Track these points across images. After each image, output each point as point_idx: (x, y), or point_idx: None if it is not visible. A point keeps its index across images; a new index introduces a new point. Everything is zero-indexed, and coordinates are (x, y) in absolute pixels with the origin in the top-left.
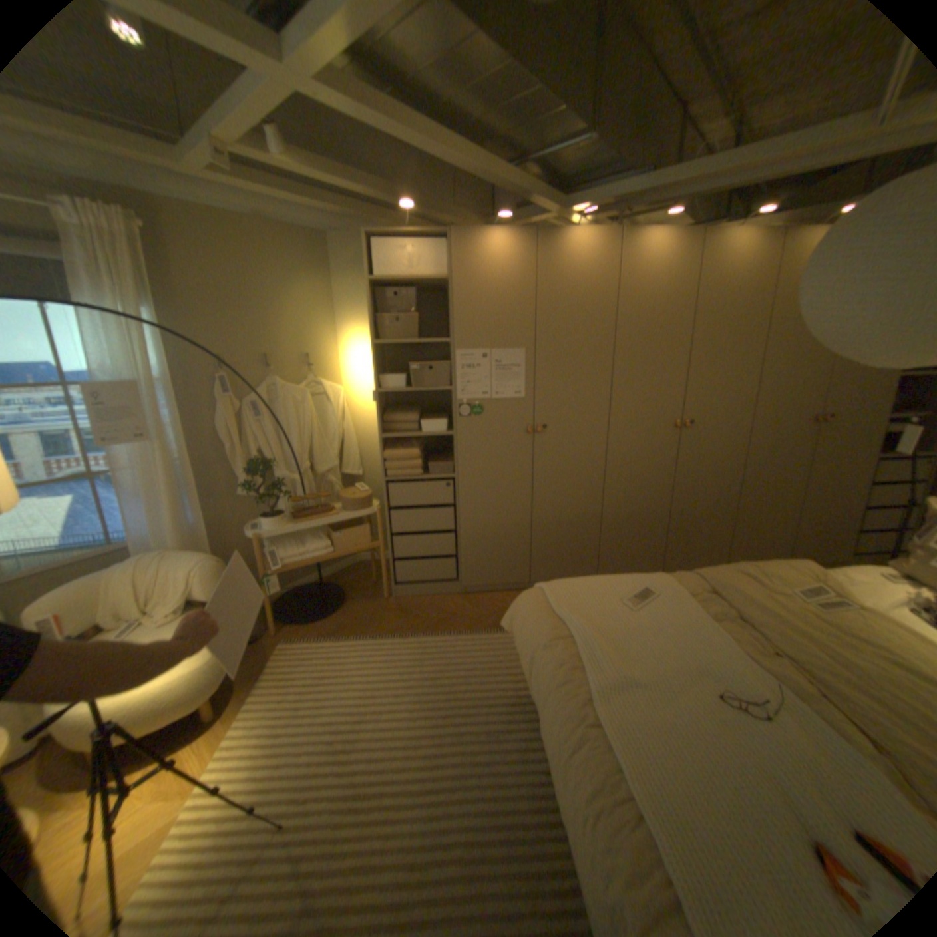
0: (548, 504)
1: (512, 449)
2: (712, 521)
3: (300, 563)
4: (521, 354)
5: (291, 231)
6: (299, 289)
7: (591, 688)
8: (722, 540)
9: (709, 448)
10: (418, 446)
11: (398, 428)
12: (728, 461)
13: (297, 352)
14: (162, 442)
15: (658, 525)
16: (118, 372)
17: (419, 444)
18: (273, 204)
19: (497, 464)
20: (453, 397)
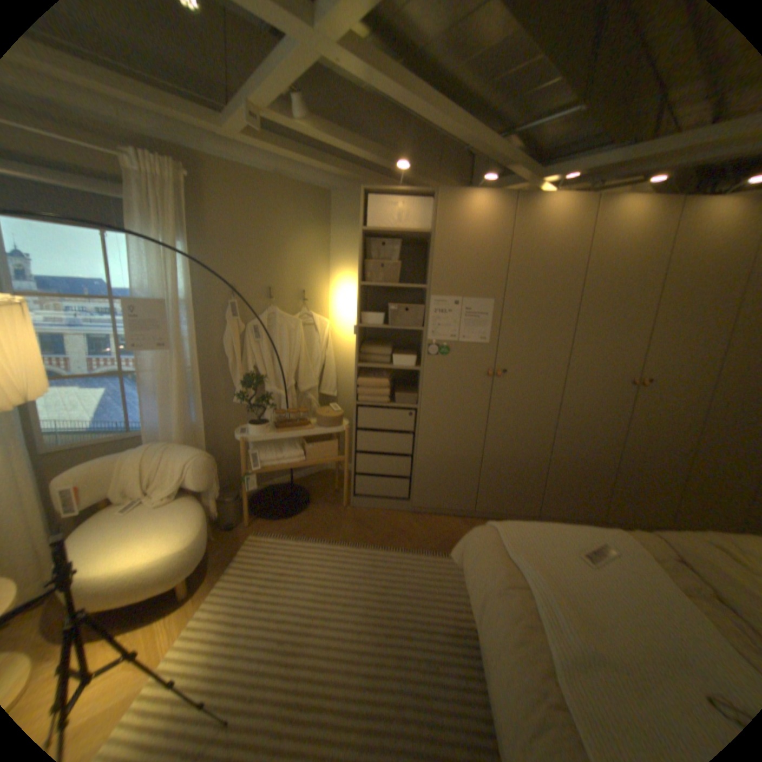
0: (500, 441)
1: (473, 387)
2: (662, 478)
3: (276, 466)
4: (490, 303)
5: (303, 188)
6: (303, 236)
7: (554, 656)
8: (671, 497)
9: (666, 407)
10: (388, 376)
11: (372, 359)
12: (685, 422)
13: (296, 287)
14: (179, 352)
15: (606, 474)
16: (153, 291)
17: (388, 374)
18: (291, 165)
19: (457, 400)
20: (424, 336)
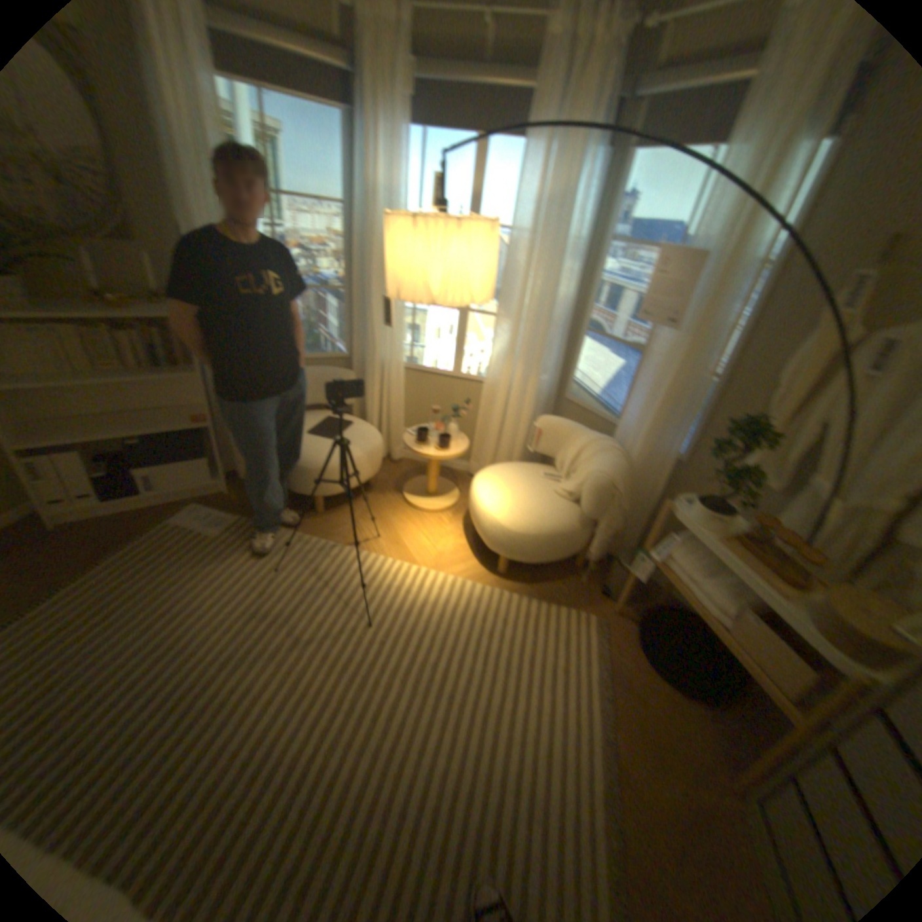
0: None
1: None
2: None
3: (684, 586)
4: None
5: None
6: None
7: None
8: None
9: None
10: None
11: None
12: None
13: None
14: (694, 340)
15: None
16: (717, 237)
17: None
18: None
19: None
20: None
